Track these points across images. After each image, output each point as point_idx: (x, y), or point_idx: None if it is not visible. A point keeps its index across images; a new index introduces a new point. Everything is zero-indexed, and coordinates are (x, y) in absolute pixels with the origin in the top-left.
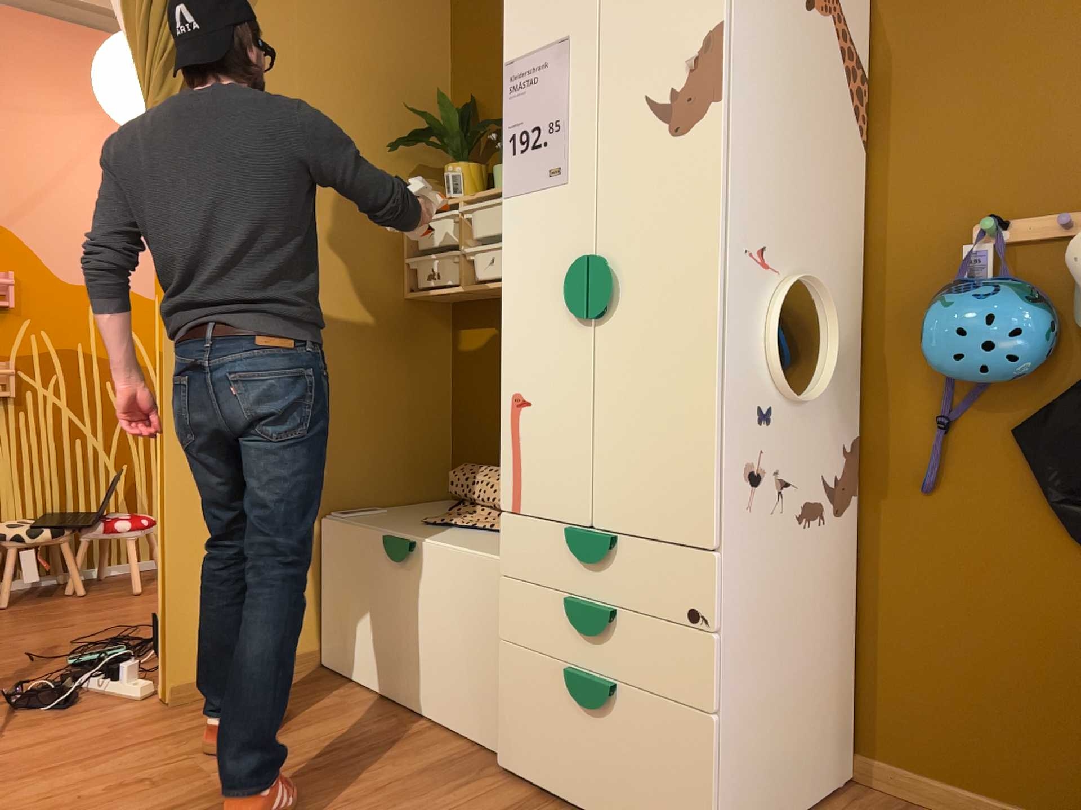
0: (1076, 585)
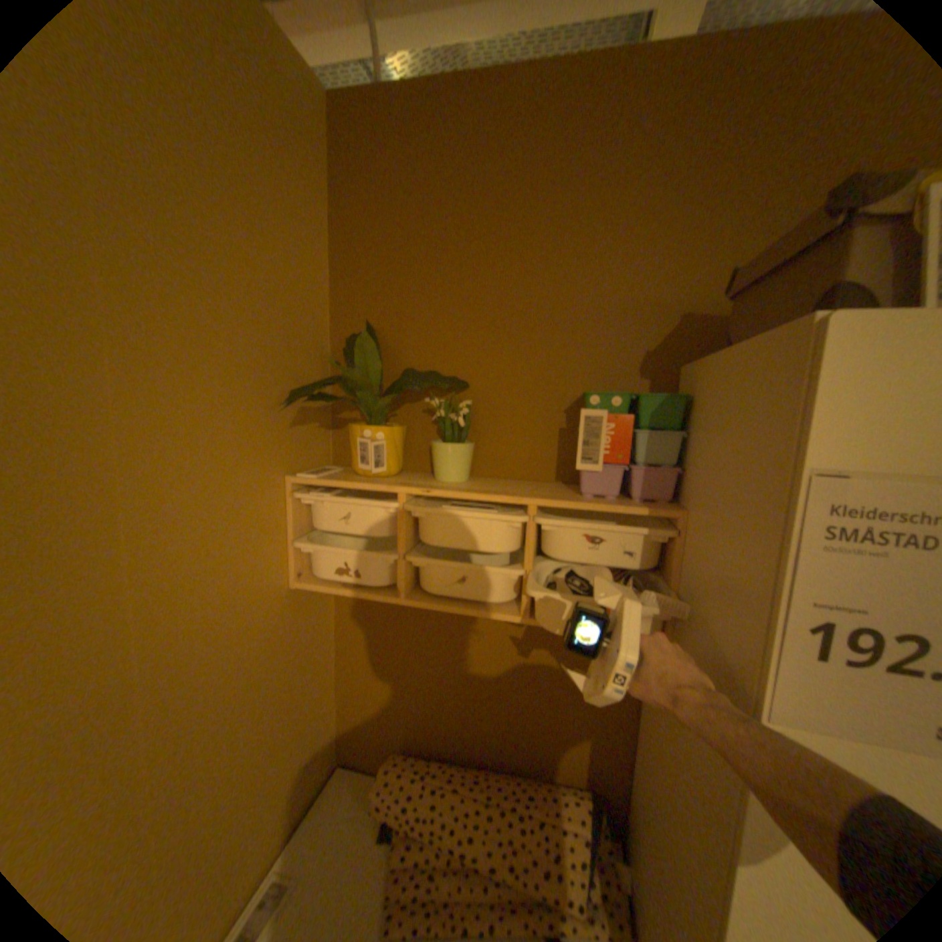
0: None
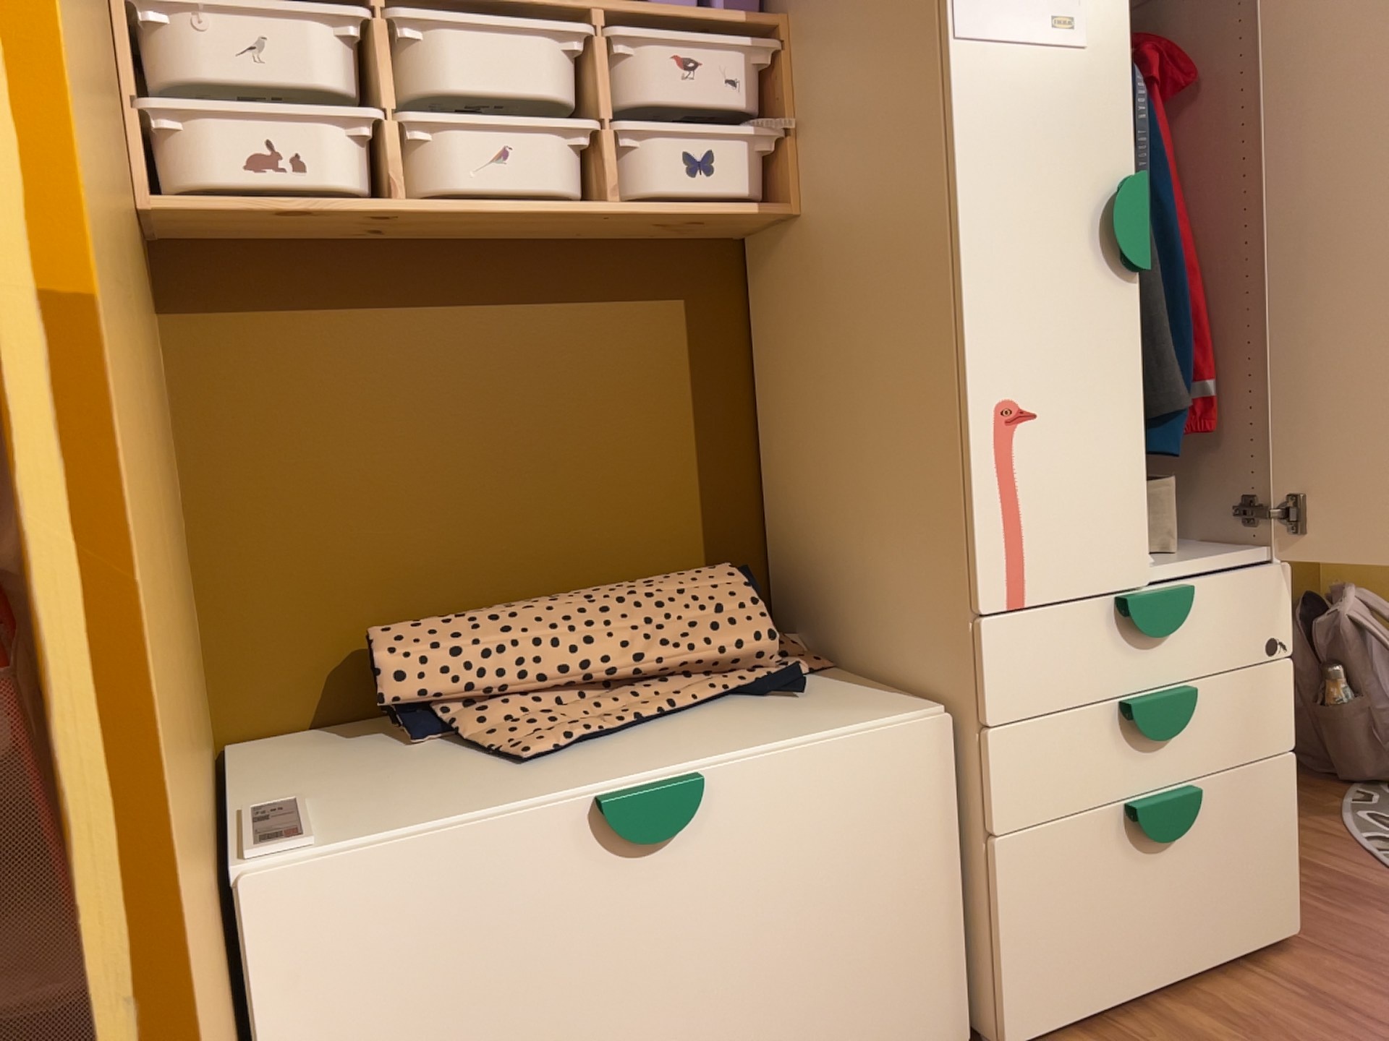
0: None
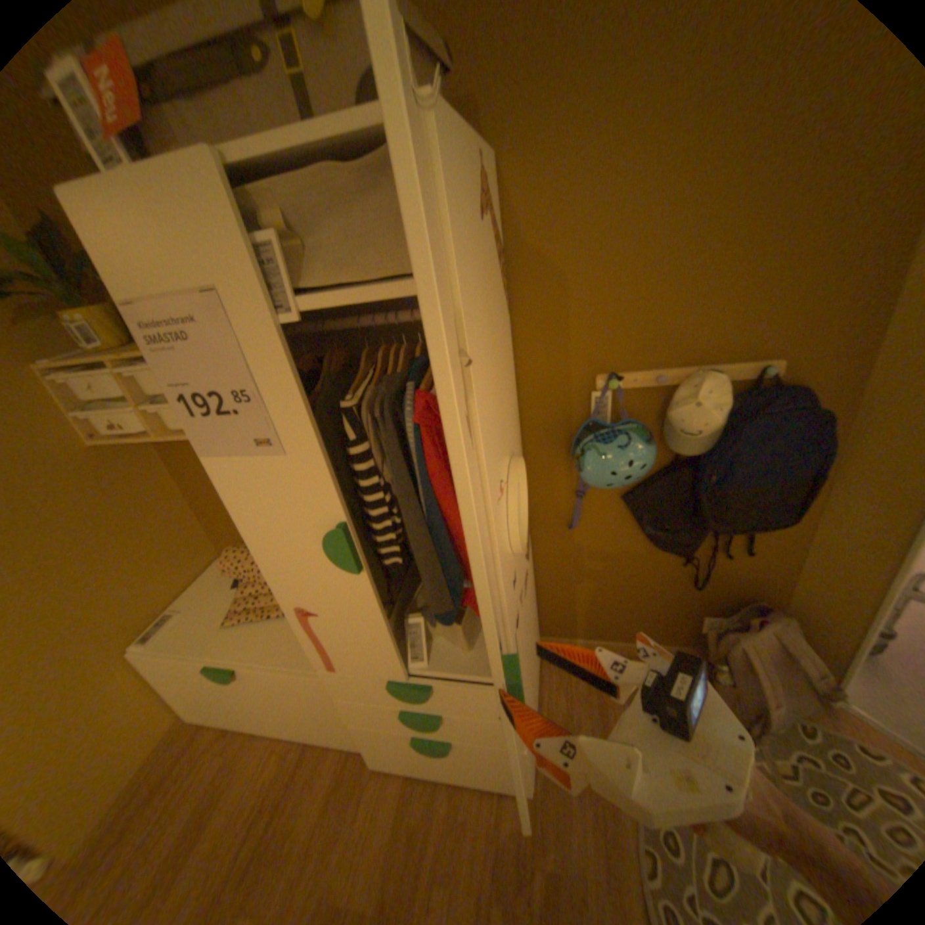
0: (651, 561)
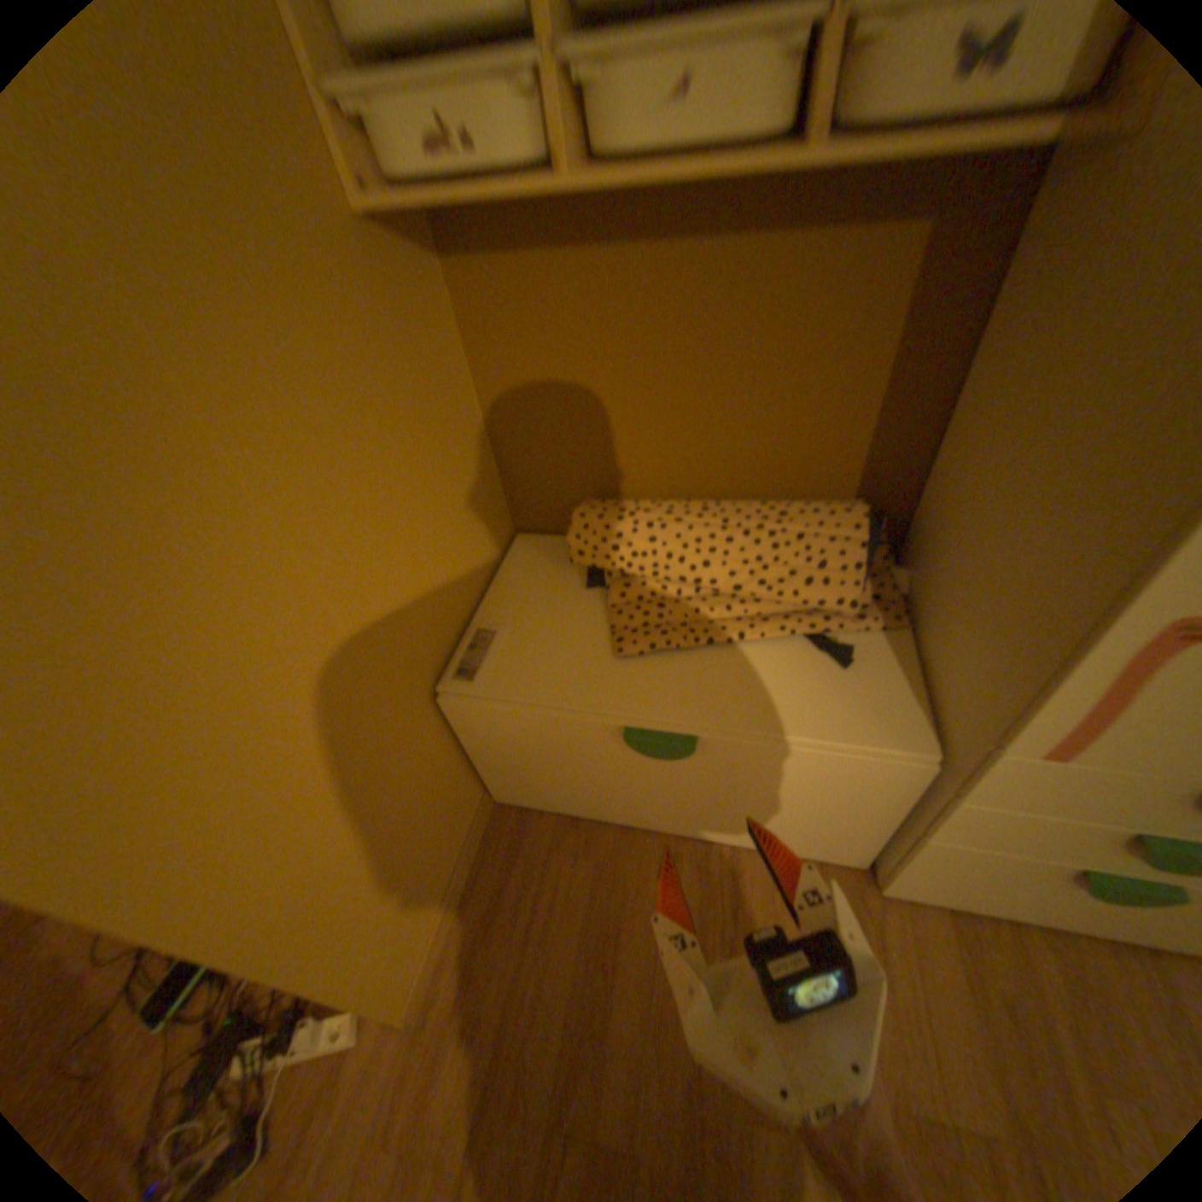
0: None
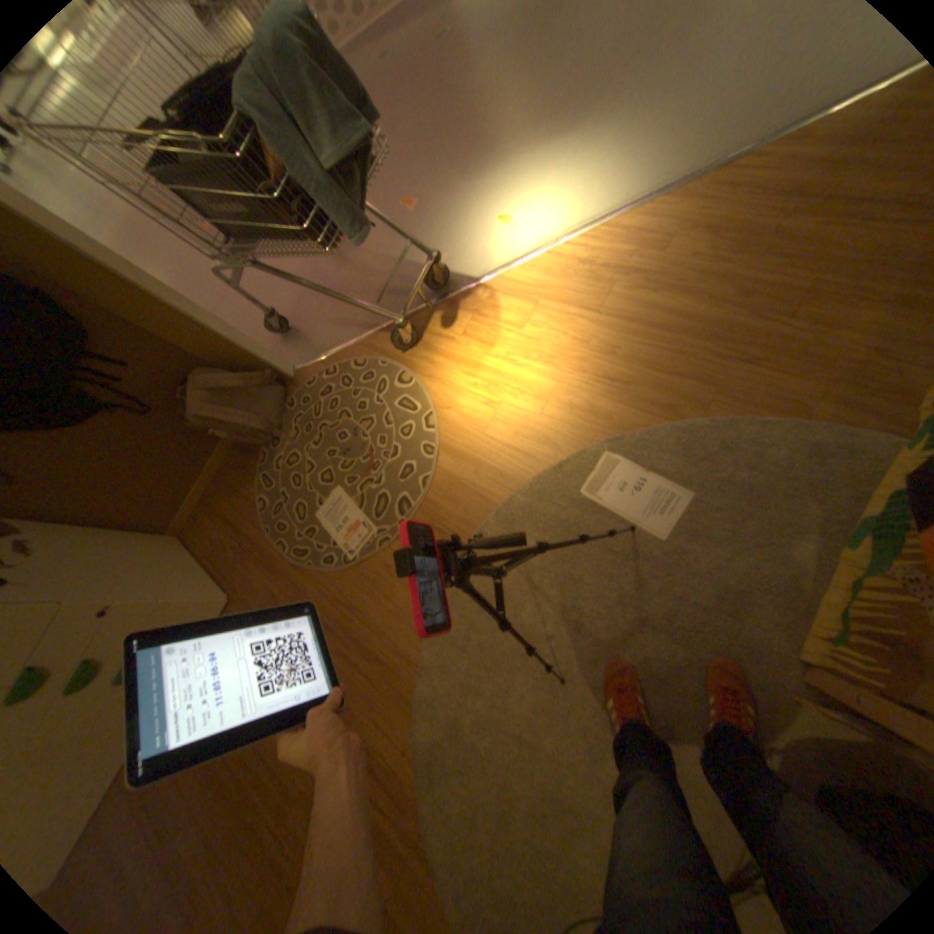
0: (97, 434)
